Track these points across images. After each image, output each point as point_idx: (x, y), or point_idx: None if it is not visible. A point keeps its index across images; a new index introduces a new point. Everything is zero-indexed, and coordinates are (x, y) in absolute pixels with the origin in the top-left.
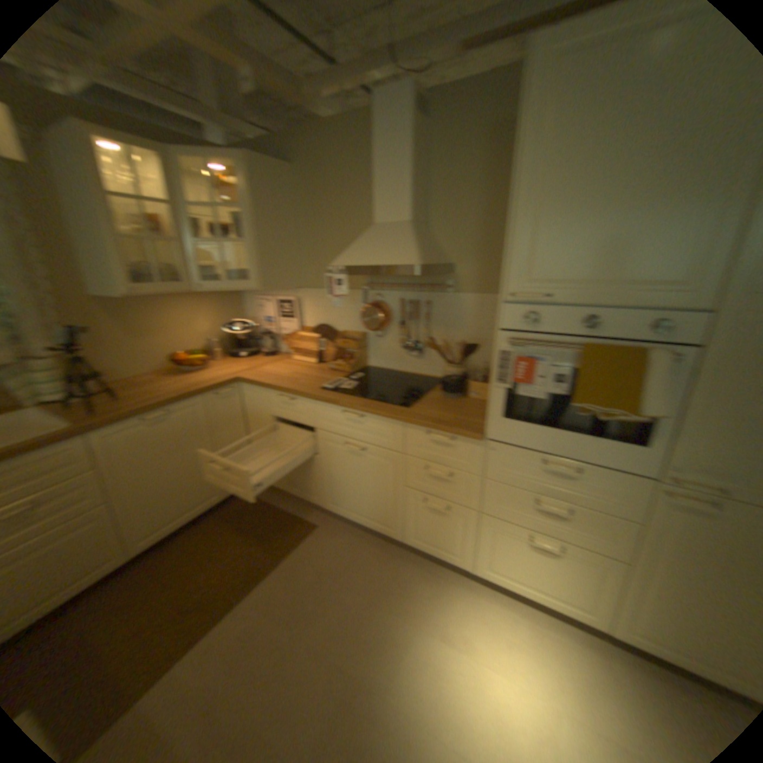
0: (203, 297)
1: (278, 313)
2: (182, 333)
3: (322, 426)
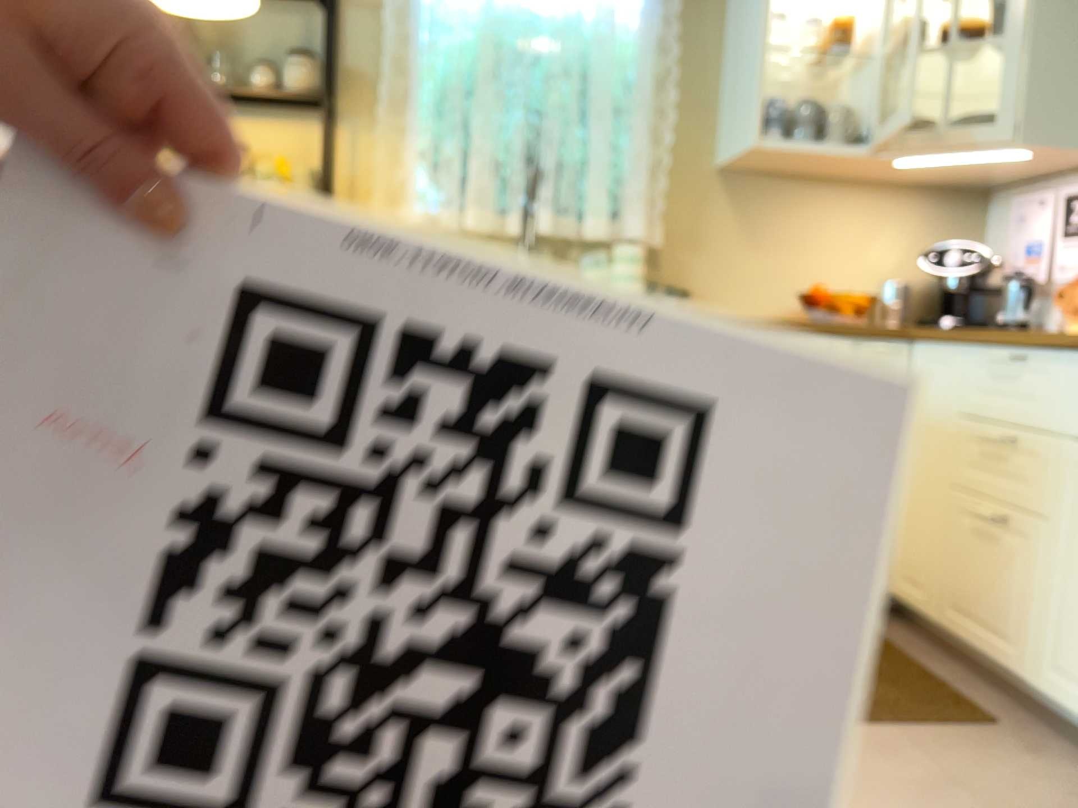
0: (893, 195)
1: (1058, 234)
2: (832, 259)
3: (1077, 428)
